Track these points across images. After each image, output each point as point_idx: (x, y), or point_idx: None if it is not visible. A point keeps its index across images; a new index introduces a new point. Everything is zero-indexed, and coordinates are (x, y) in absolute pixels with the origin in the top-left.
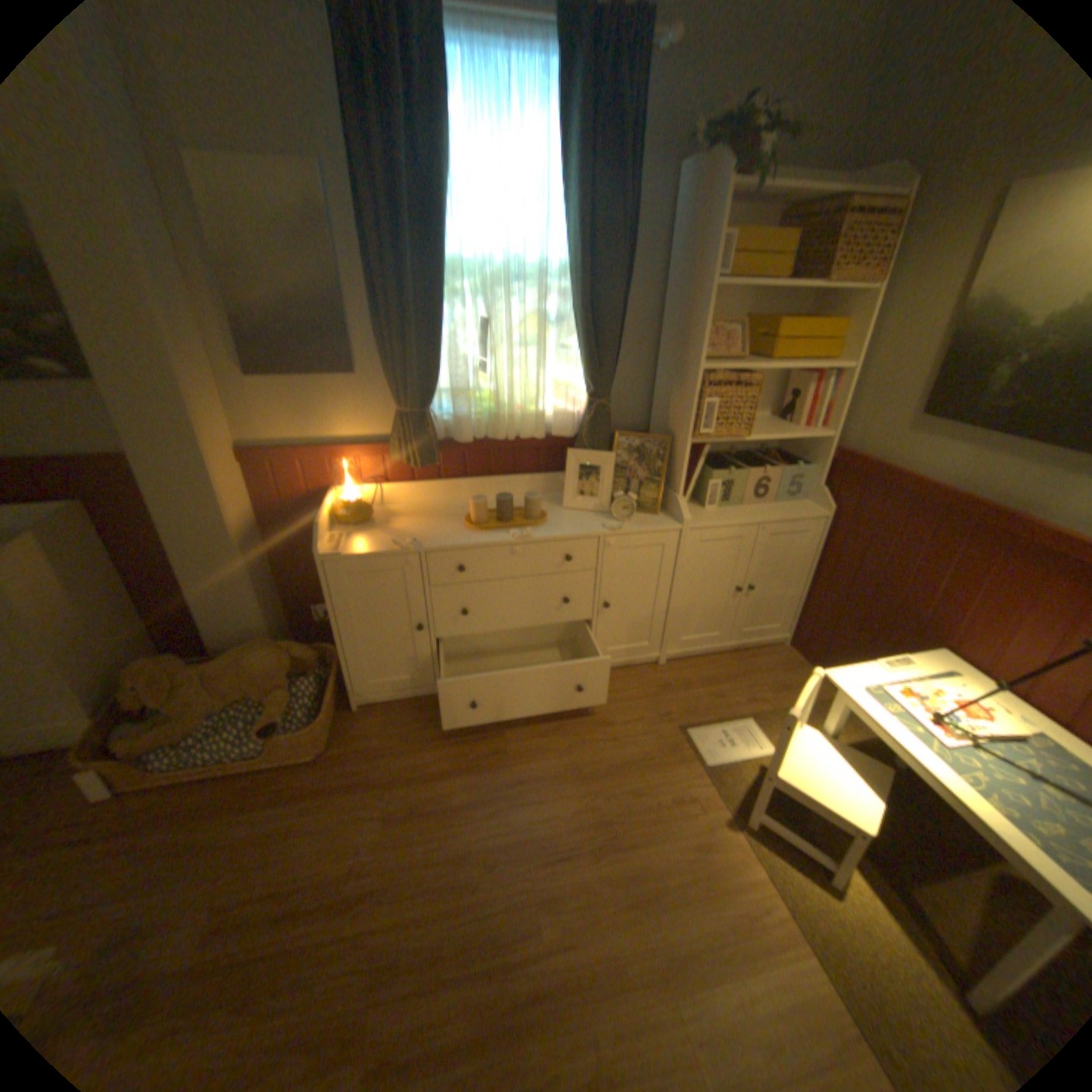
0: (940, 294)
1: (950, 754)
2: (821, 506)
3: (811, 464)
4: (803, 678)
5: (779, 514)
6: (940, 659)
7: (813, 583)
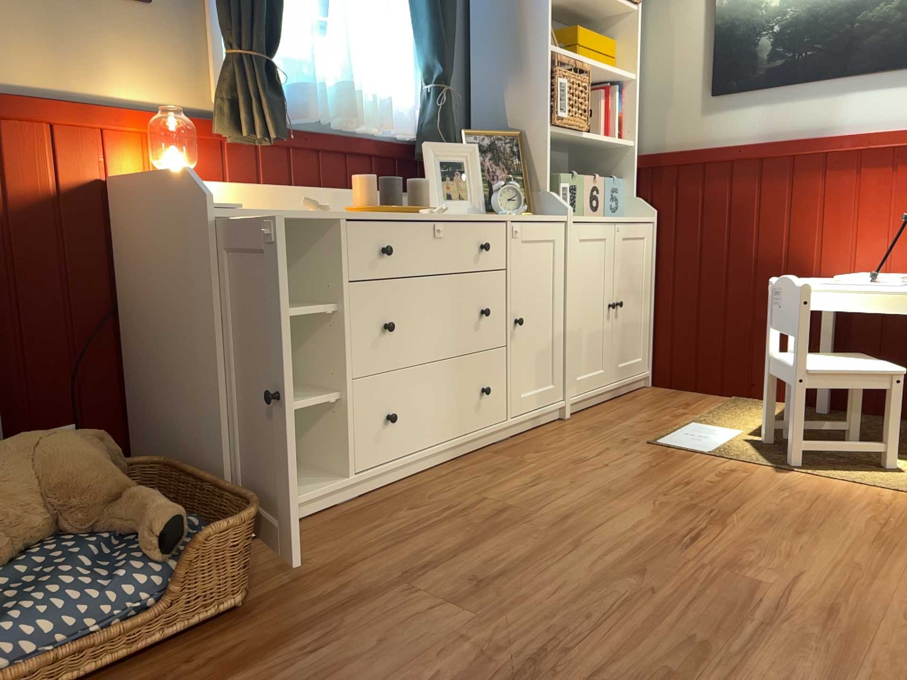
0: (688, 8)
1: (901, 288)
2: (642, 216)
3: (617, 181)
4: (689, 397)
5: (621, 218)
6: (815, 279)
7: (656, 300)
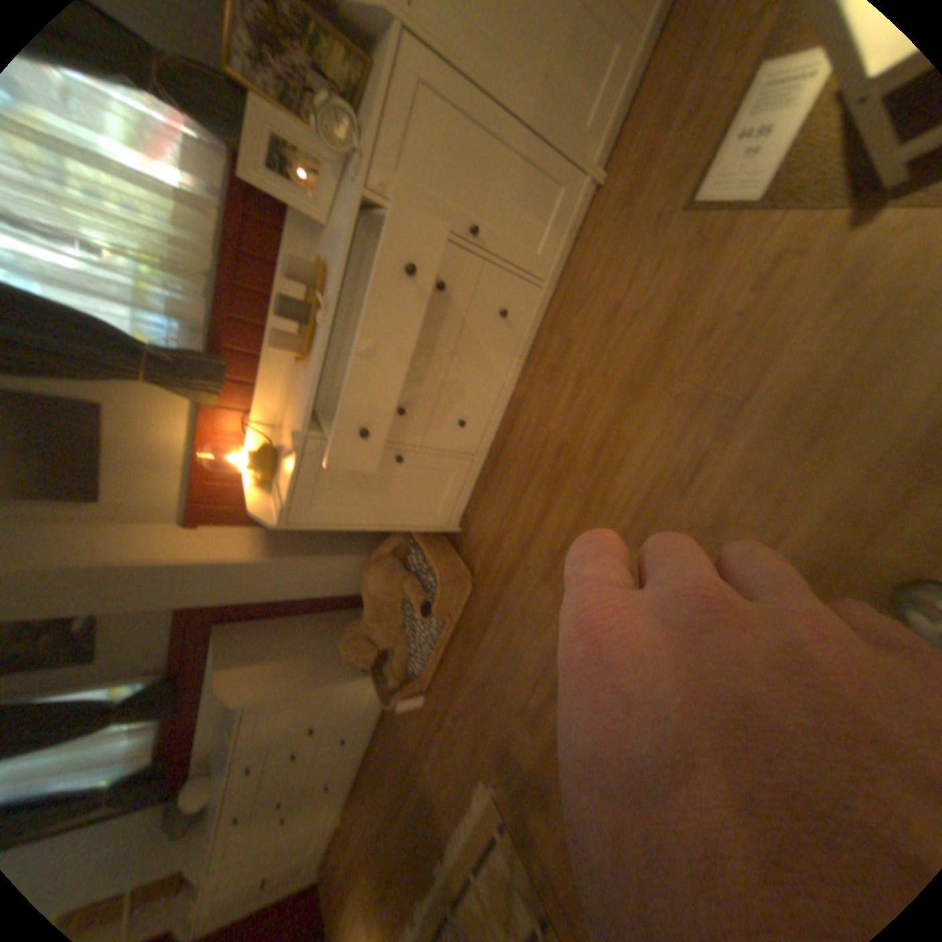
0: None
1: None
2: None
3: None
4: None
5: None
6: None
7: None
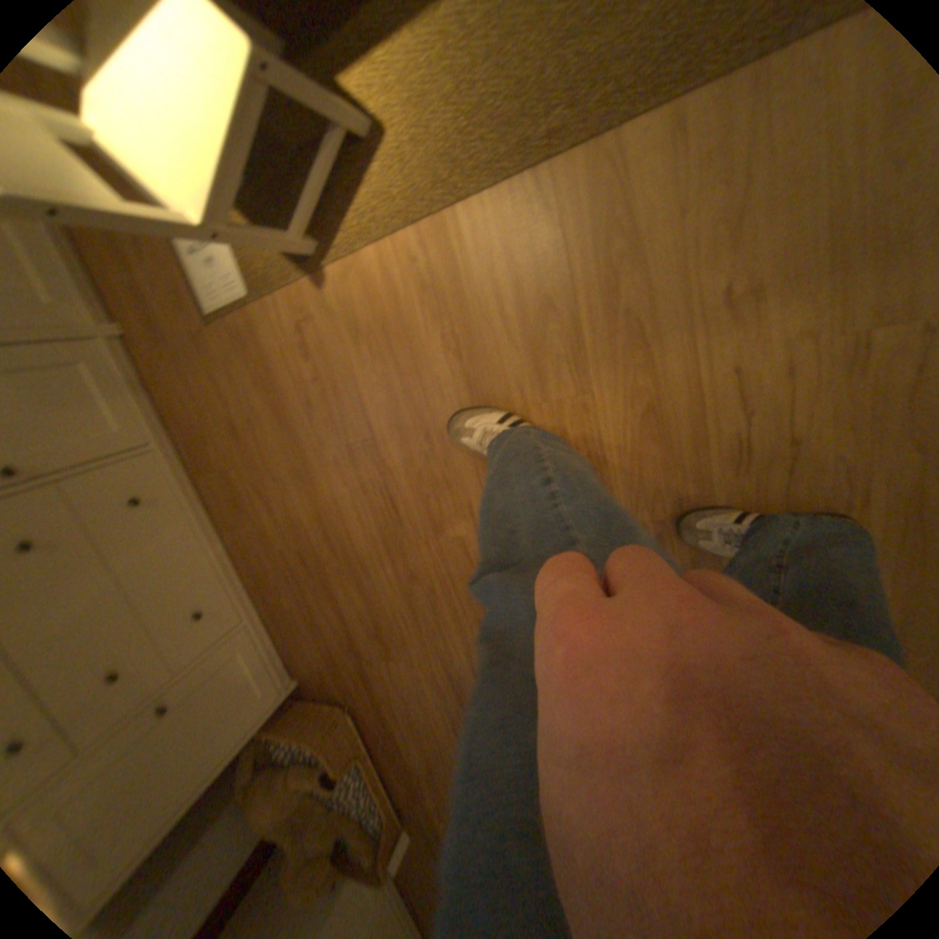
0: None
1: None
2: None
3: None
4: None
5: None
6: None
7: None
